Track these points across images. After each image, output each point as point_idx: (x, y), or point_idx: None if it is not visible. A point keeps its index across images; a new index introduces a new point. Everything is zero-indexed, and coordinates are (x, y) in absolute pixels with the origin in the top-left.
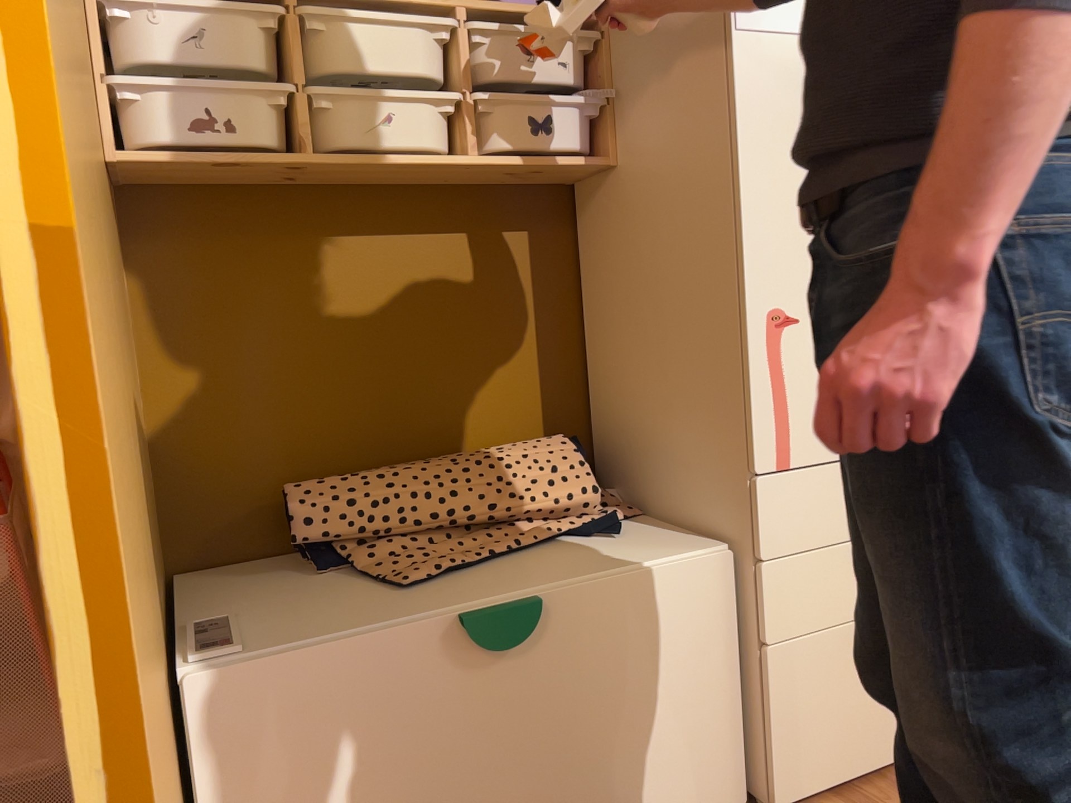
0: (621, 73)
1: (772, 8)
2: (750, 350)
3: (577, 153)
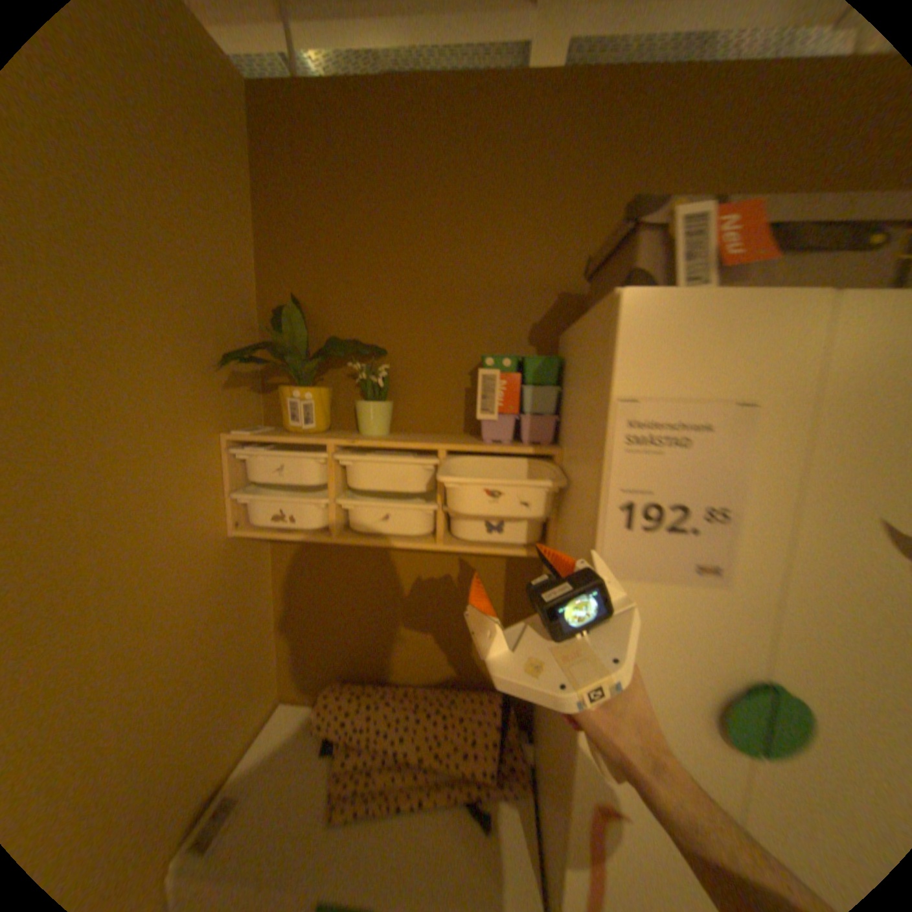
0: (564, 499)
1: (648, 559)
2: (572, 829)
3: (521, 548)
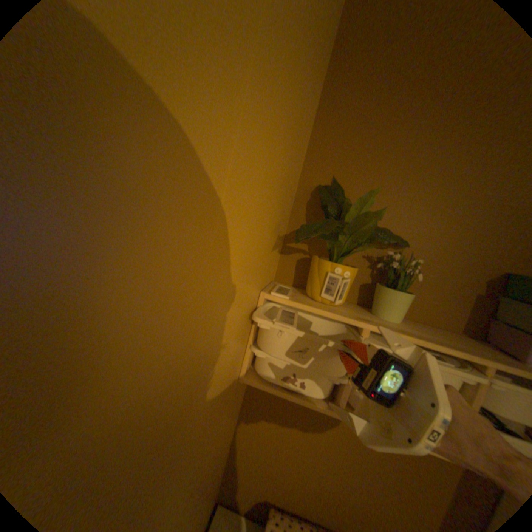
0: None
1: None
2: None
3: None
